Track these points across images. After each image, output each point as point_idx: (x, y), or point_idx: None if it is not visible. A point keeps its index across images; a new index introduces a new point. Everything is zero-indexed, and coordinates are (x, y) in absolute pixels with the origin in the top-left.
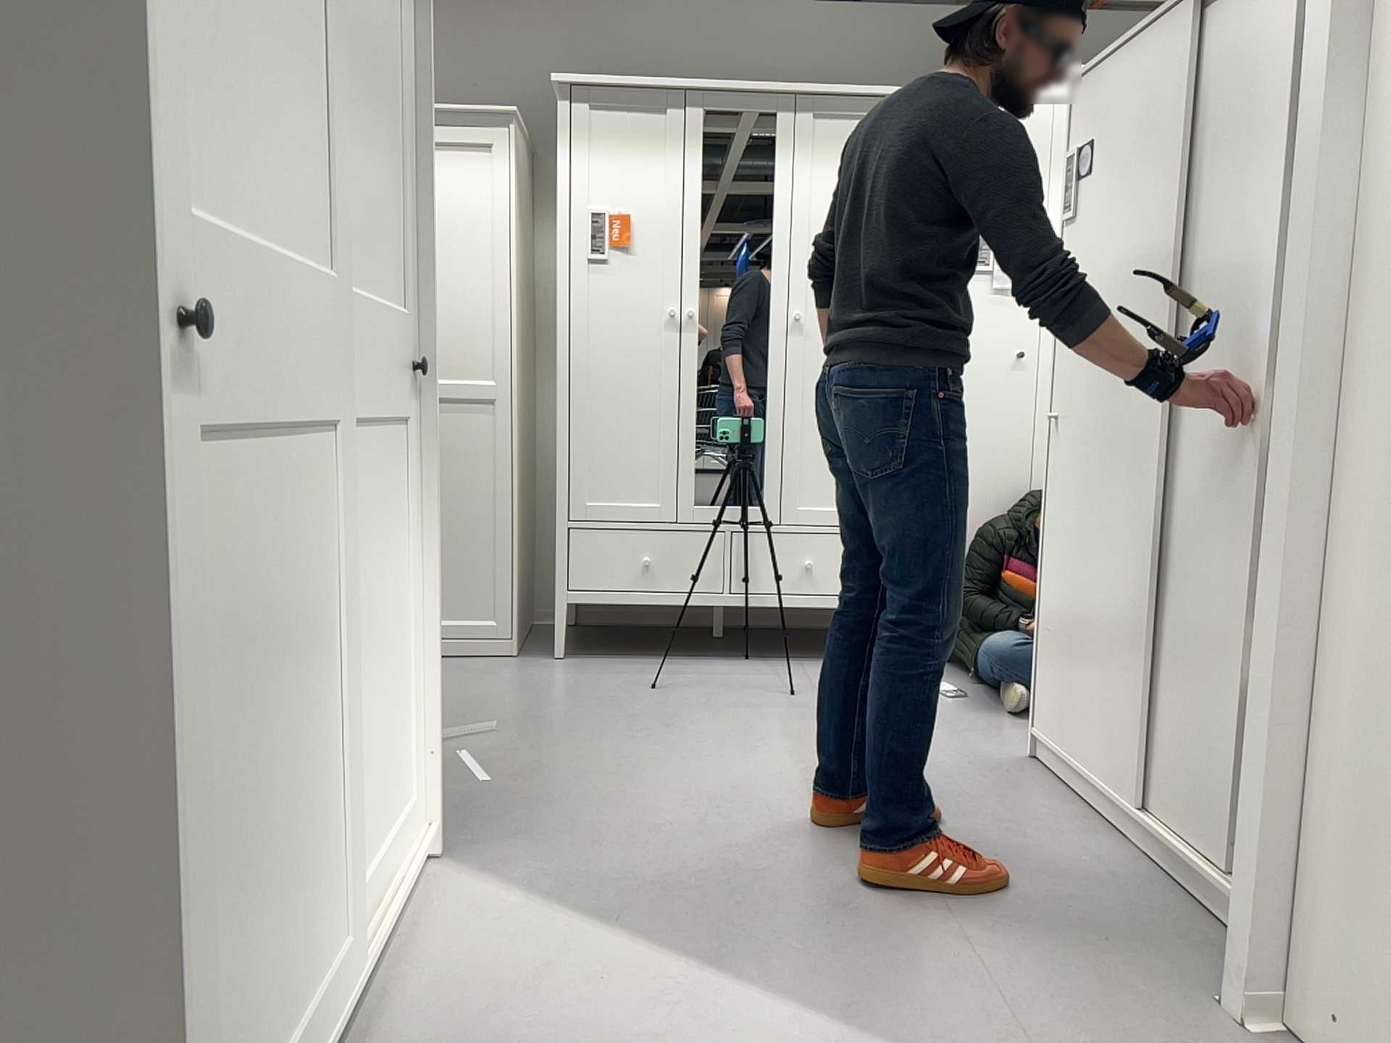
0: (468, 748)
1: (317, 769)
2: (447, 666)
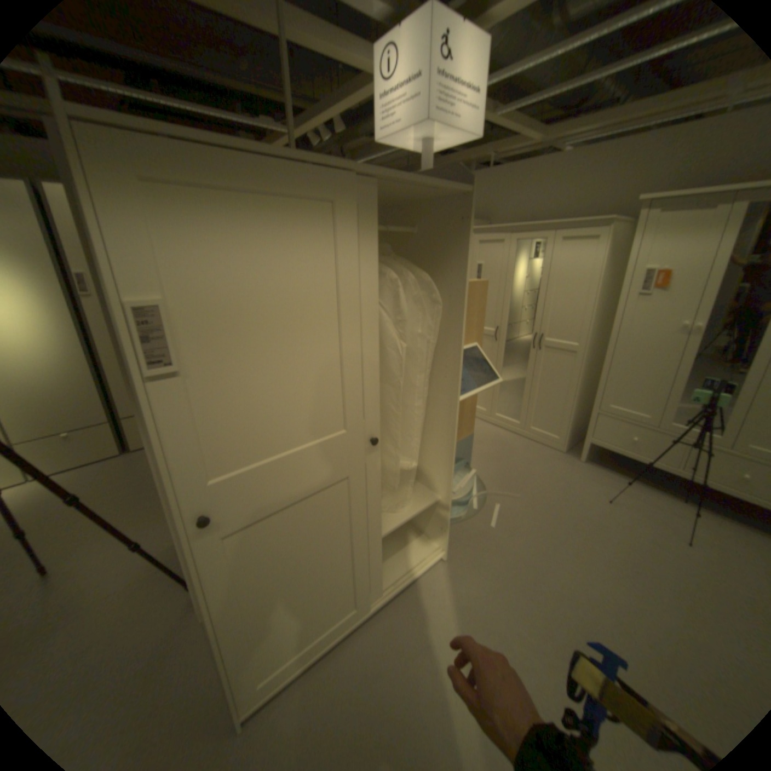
0: (502, 503)
1: (337, 572)
2: (533, 449)
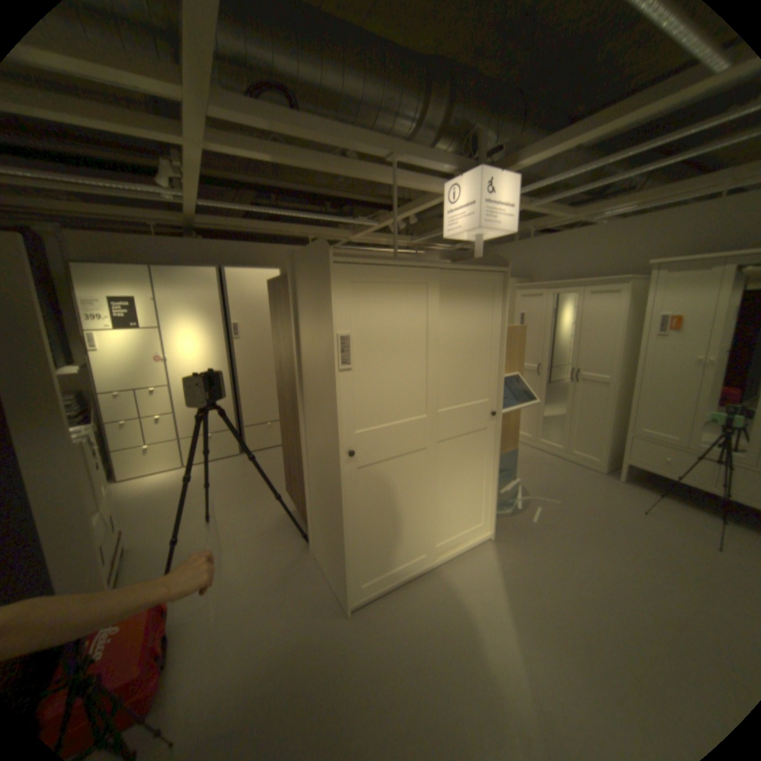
0: (544, 507)
1: (415, 518)
2: (576, 471)
